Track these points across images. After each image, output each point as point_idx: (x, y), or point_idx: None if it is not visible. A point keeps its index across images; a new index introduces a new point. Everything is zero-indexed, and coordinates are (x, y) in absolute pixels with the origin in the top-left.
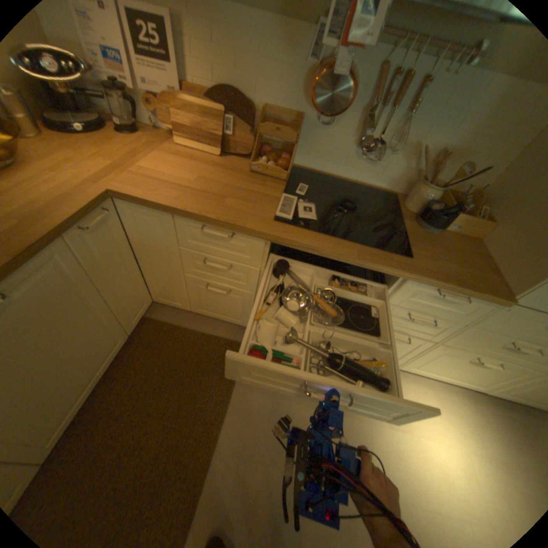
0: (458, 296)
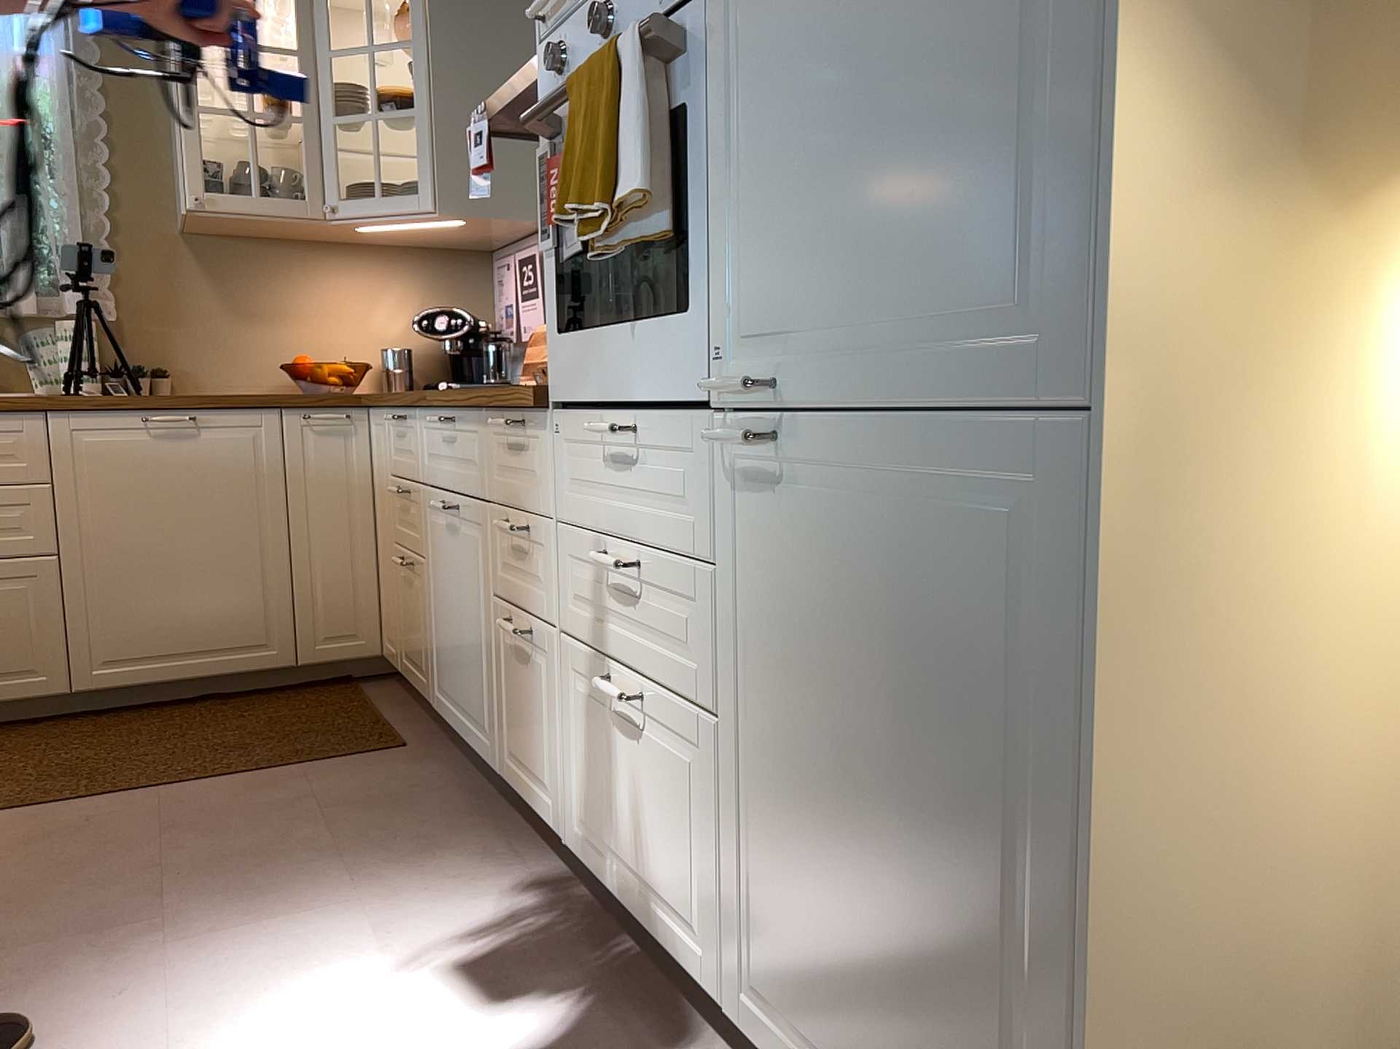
0: (508, 420)
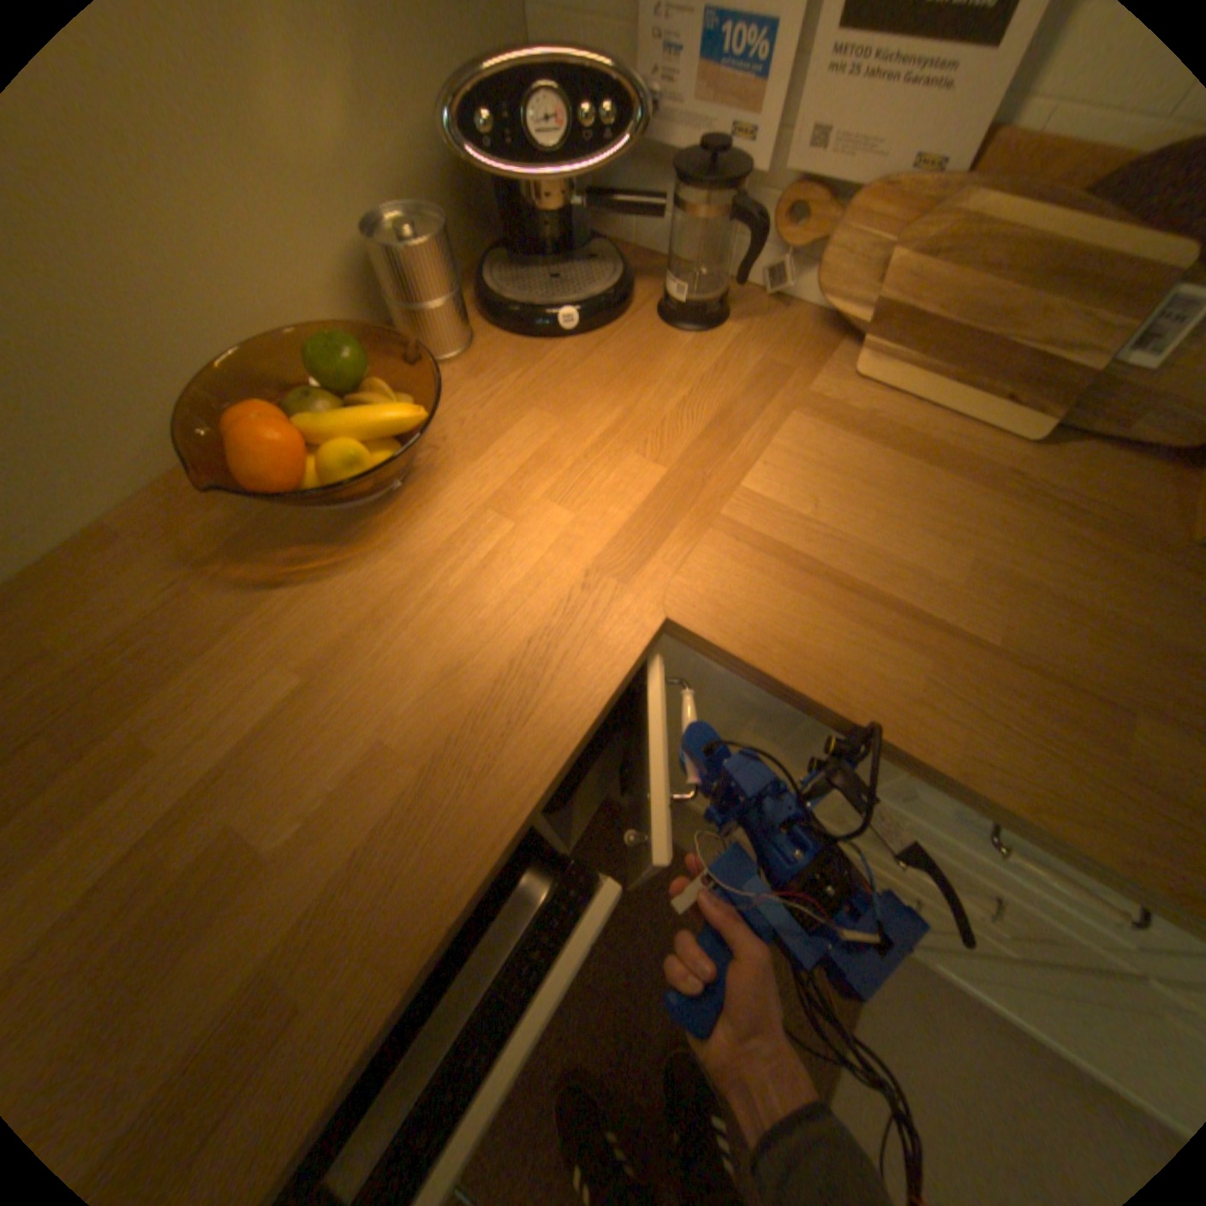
0: None
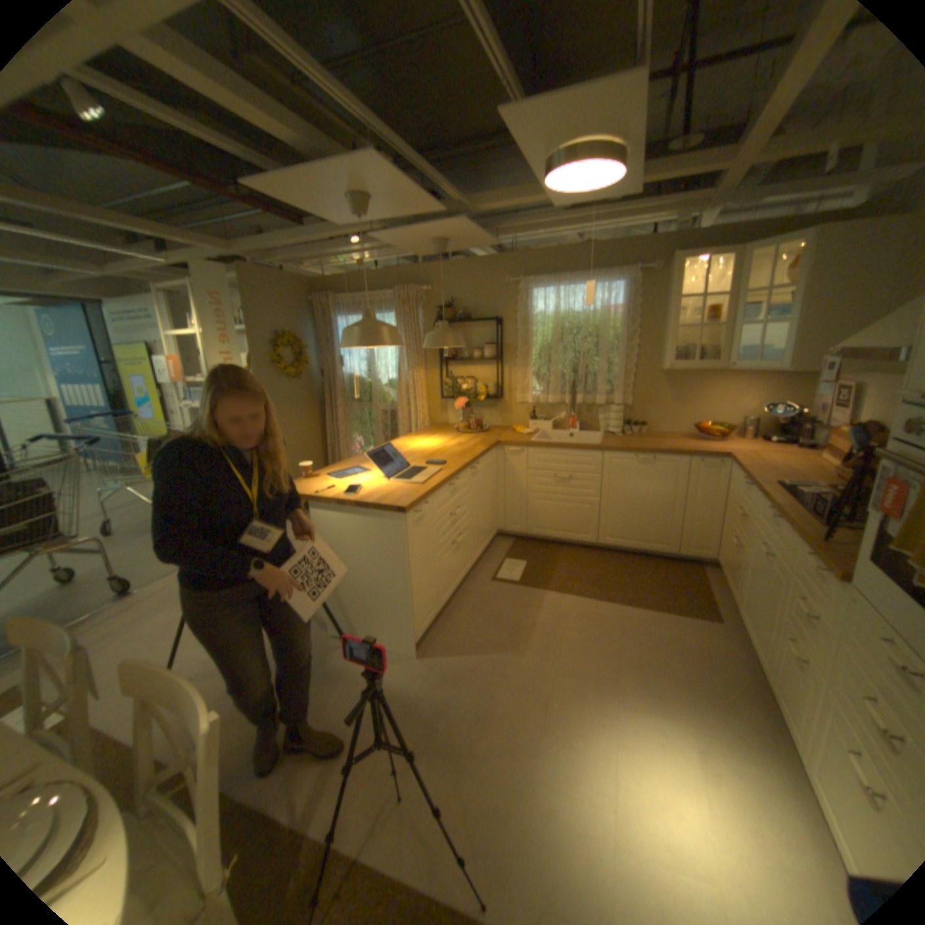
0: (818, 563)
